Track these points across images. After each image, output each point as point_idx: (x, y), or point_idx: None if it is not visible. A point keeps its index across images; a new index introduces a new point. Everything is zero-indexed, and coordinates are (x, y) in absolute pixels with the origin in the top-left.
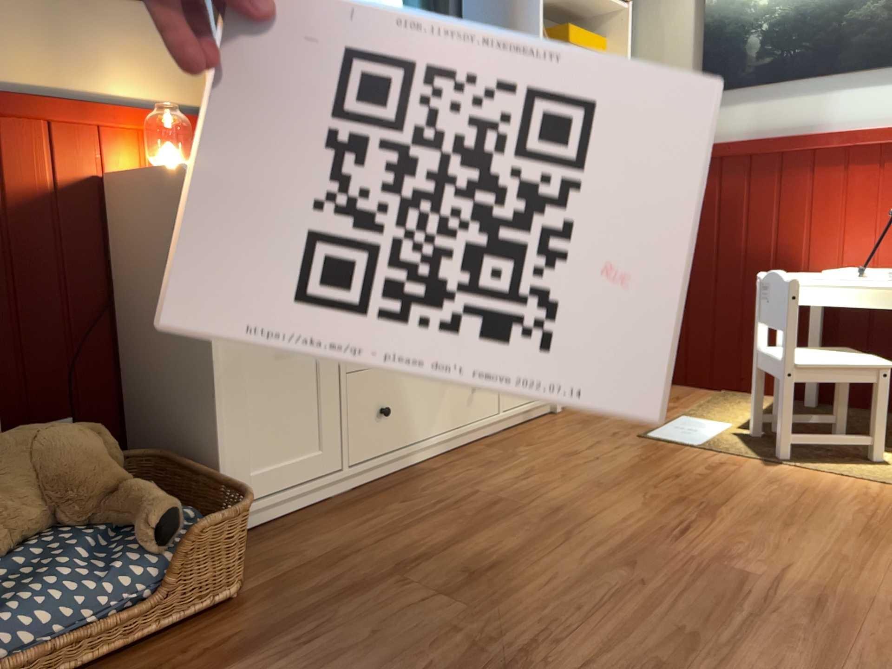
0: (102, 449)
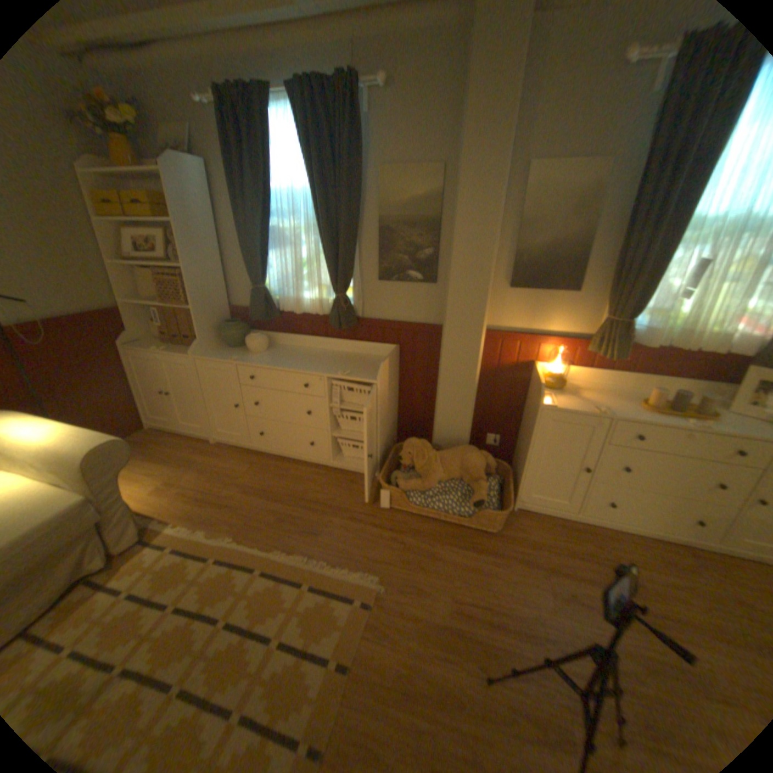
0: (485, 464)
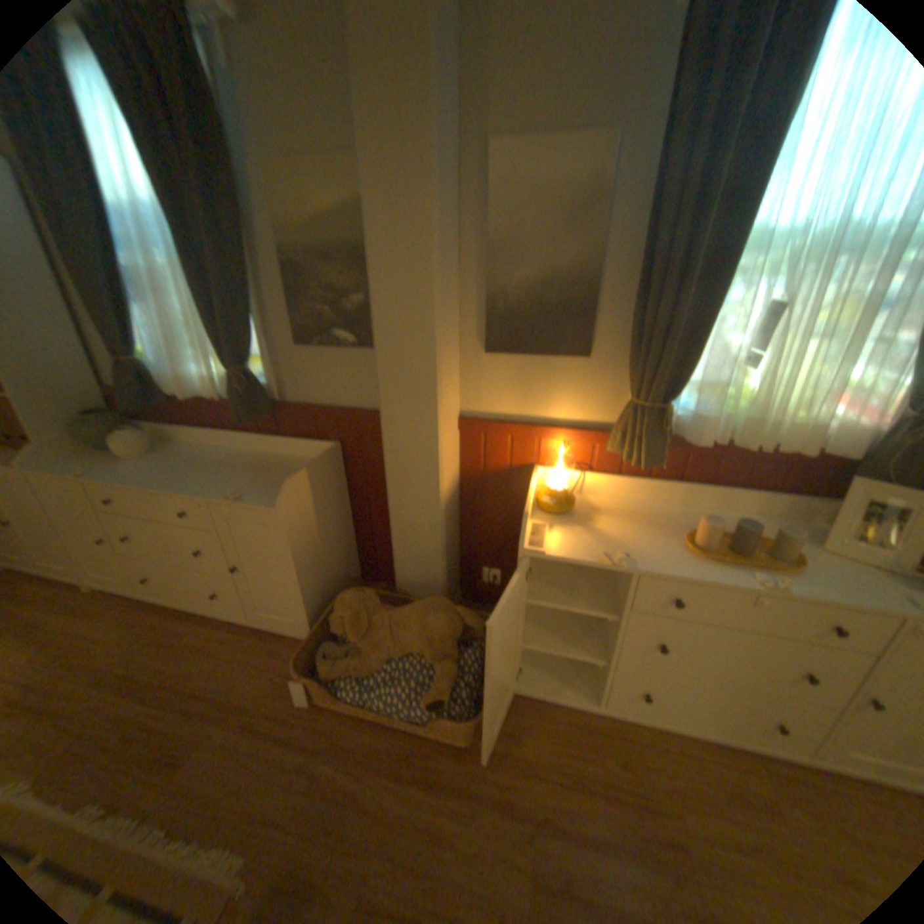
0: (458, 630)
